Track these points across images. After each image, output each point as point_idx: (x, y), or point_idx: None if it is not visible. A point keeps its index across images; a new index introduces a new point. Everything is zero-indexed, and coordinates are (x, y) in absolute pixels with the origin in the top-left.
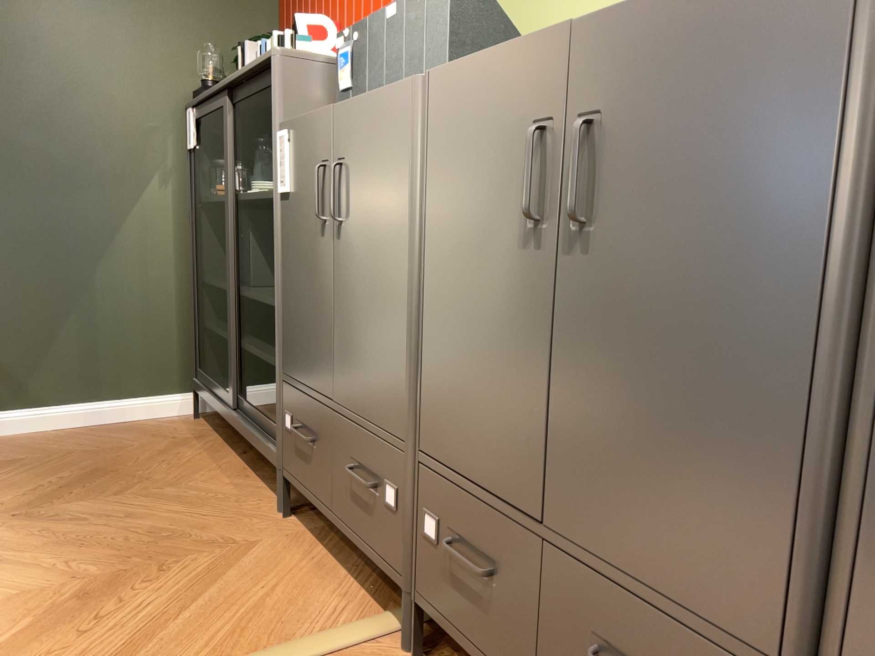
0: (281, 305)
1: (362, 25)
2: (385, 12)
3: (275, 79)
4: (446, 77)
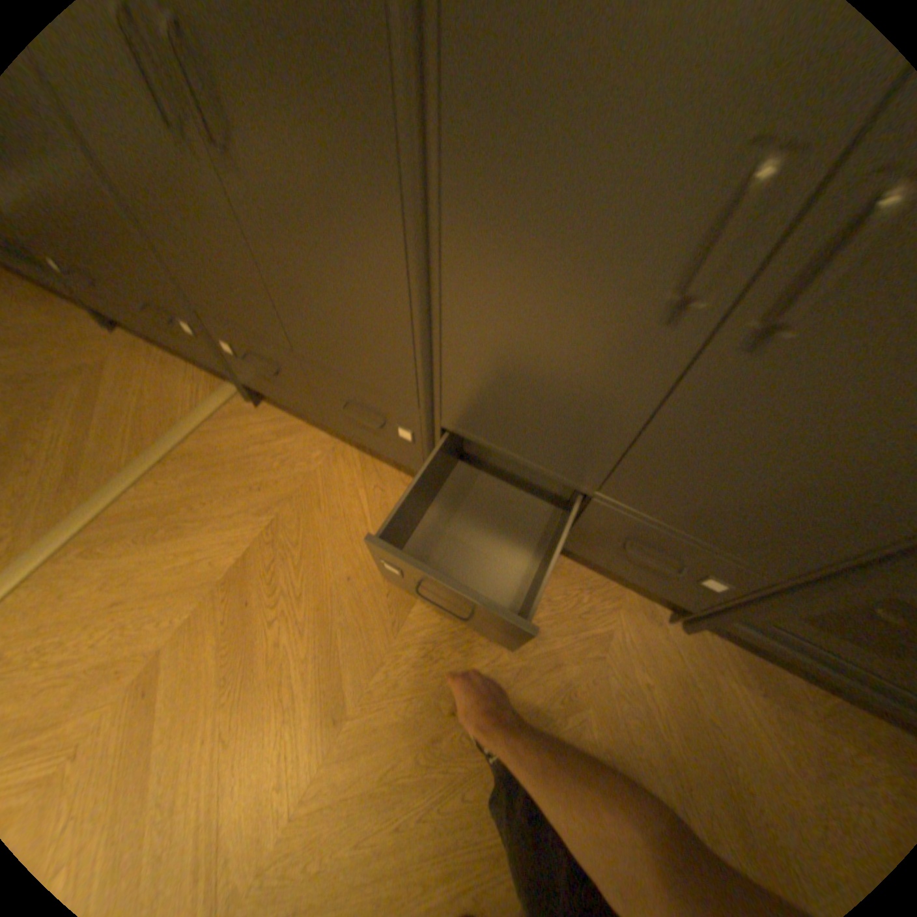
0: None
1: None
2: None
3: None
4: None
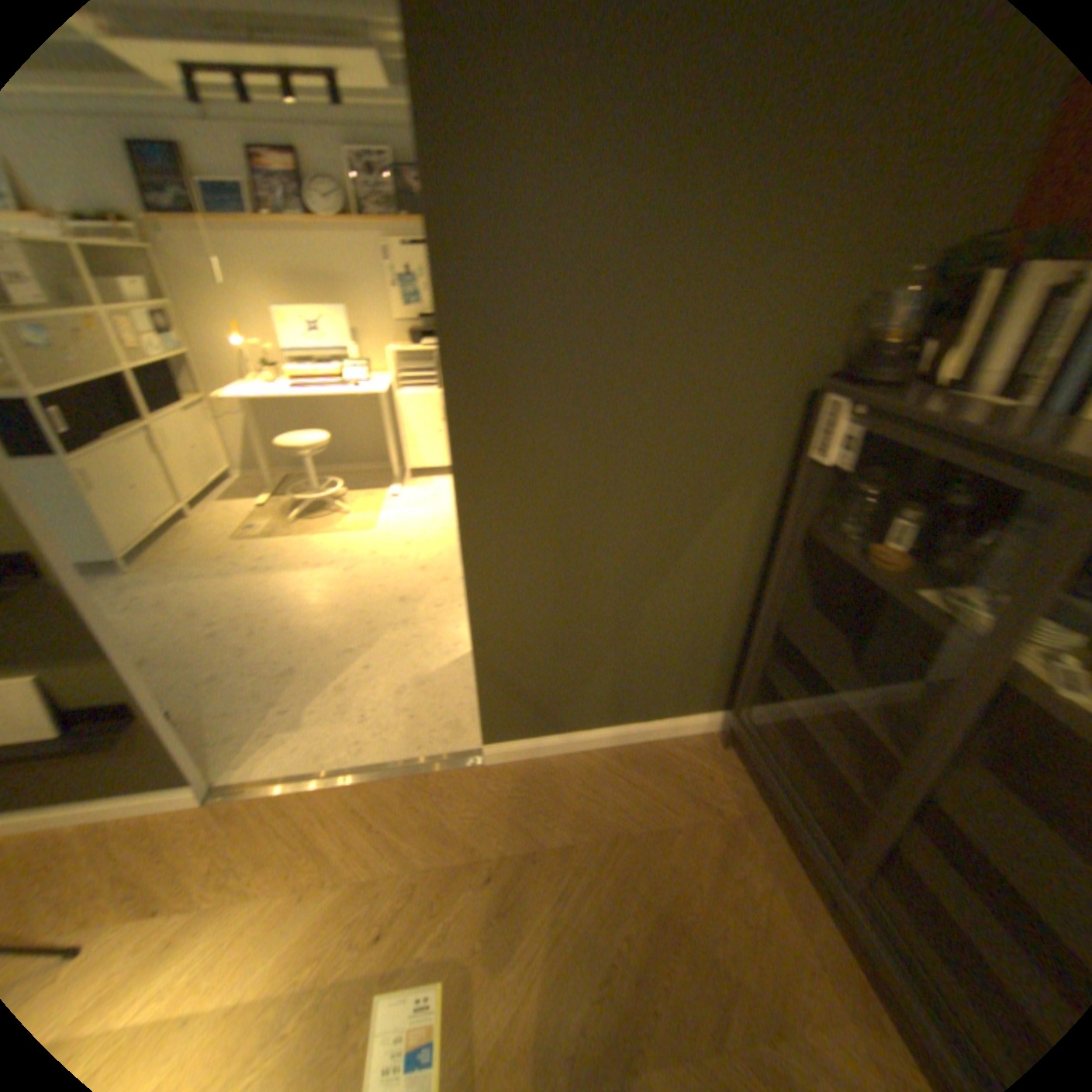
0: None
1: None
2: None
3: None
4: None
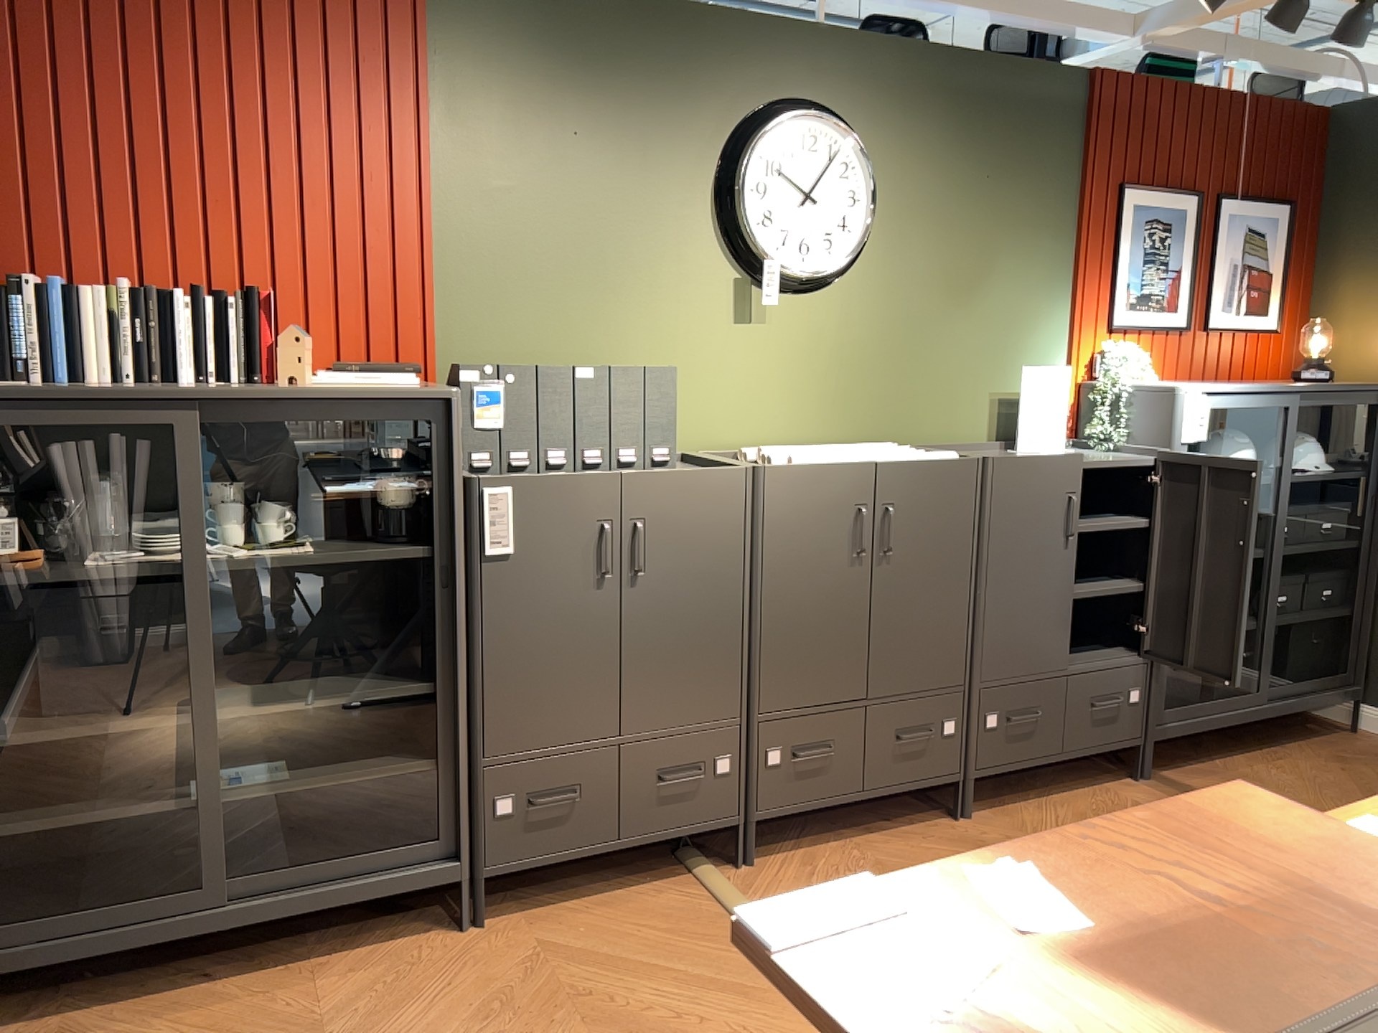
0: (481, 682)
1: (523, 366)
2: (572, 367)
3: (456, 422)
4: (785, 472)
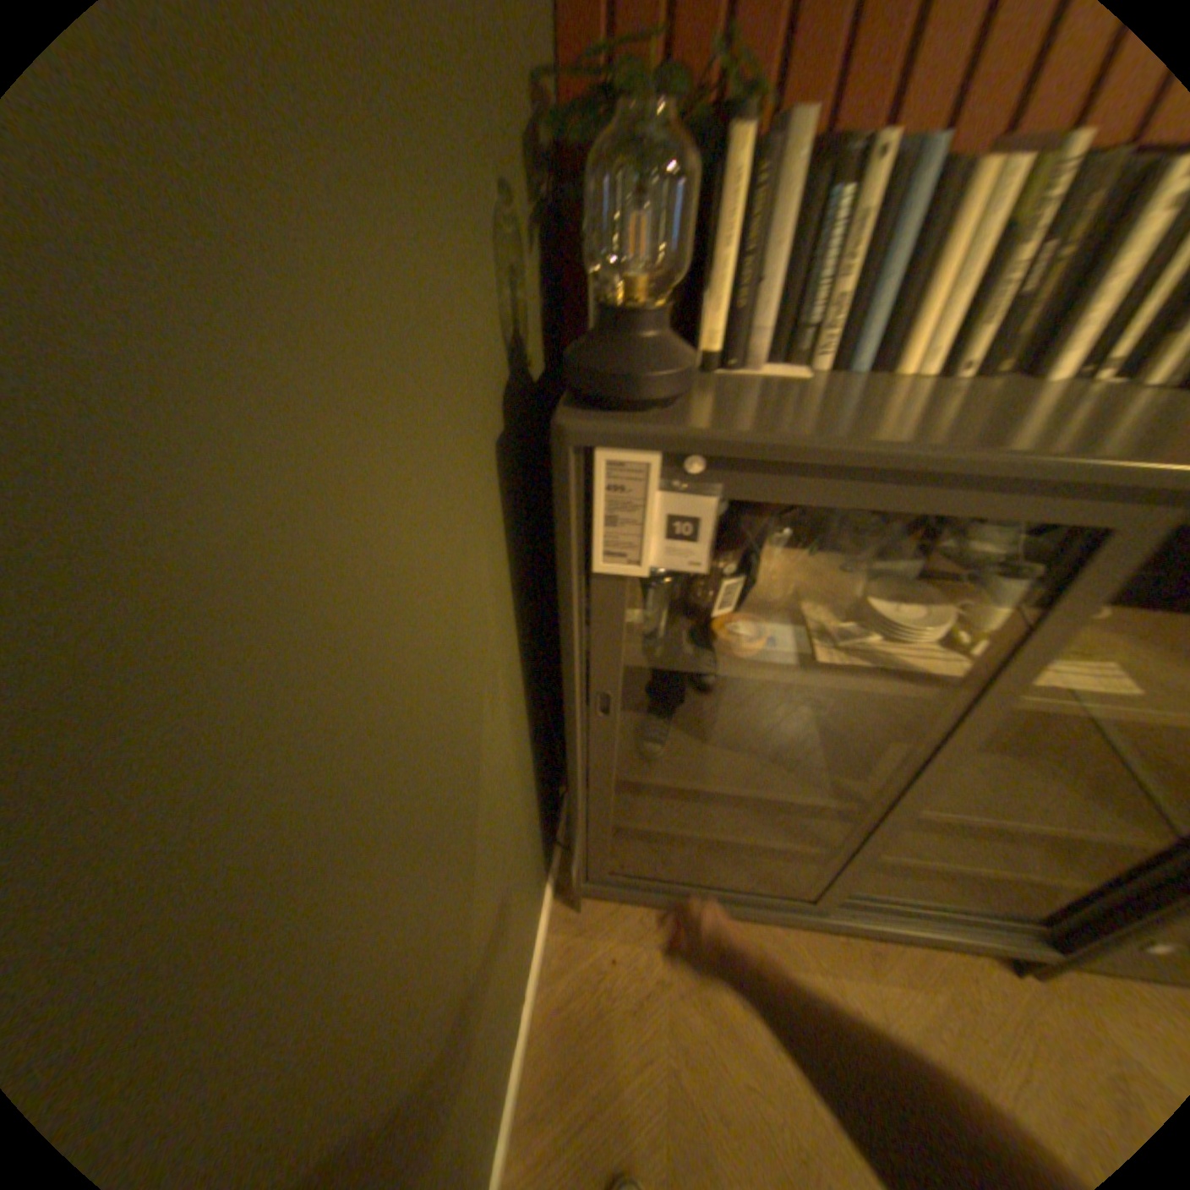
0: None
1: None
2: None
3: None
4: None
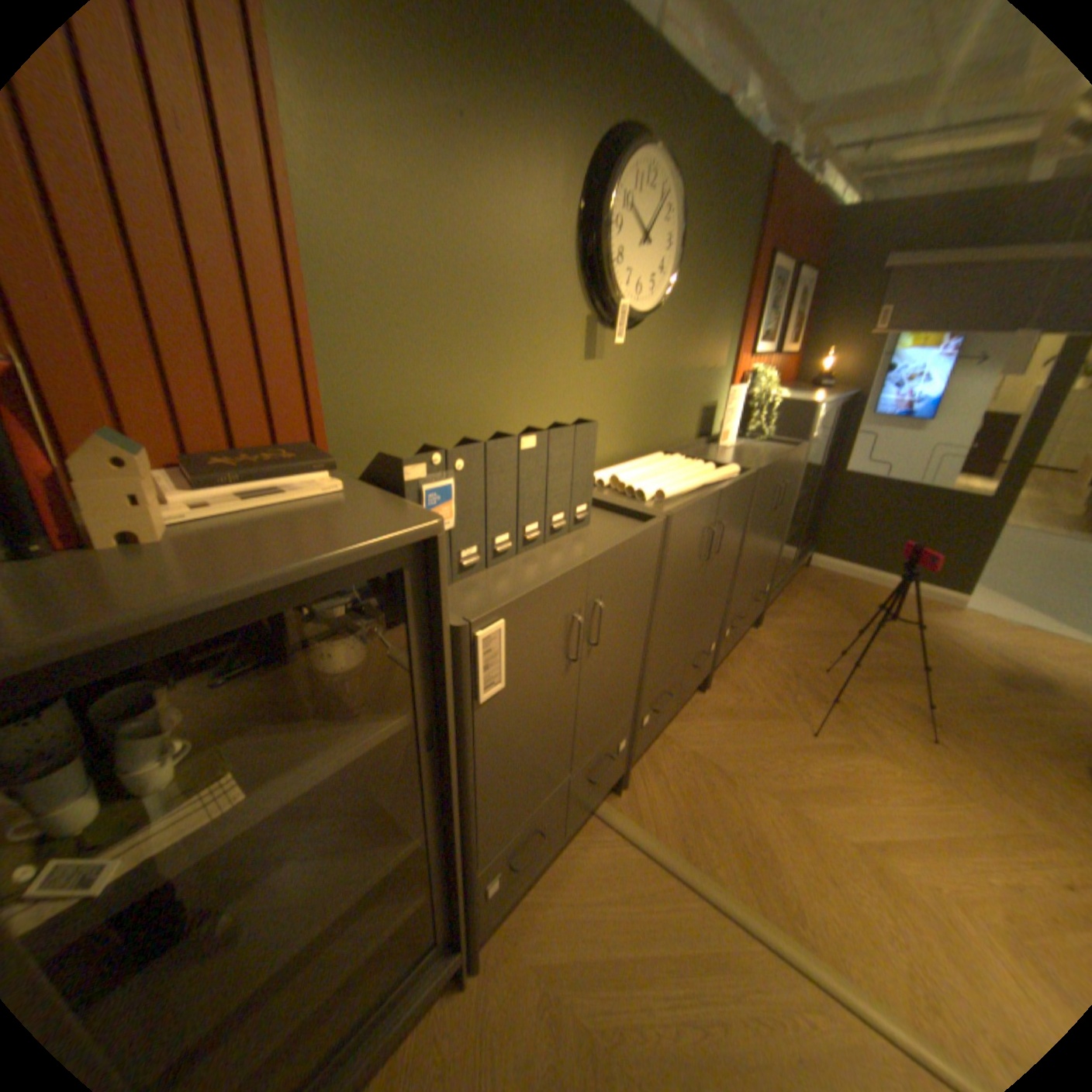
0: (477, 813)
1: (473, 446)
2: (518, 438)
3: (445, 563)
4: (682, 515)
